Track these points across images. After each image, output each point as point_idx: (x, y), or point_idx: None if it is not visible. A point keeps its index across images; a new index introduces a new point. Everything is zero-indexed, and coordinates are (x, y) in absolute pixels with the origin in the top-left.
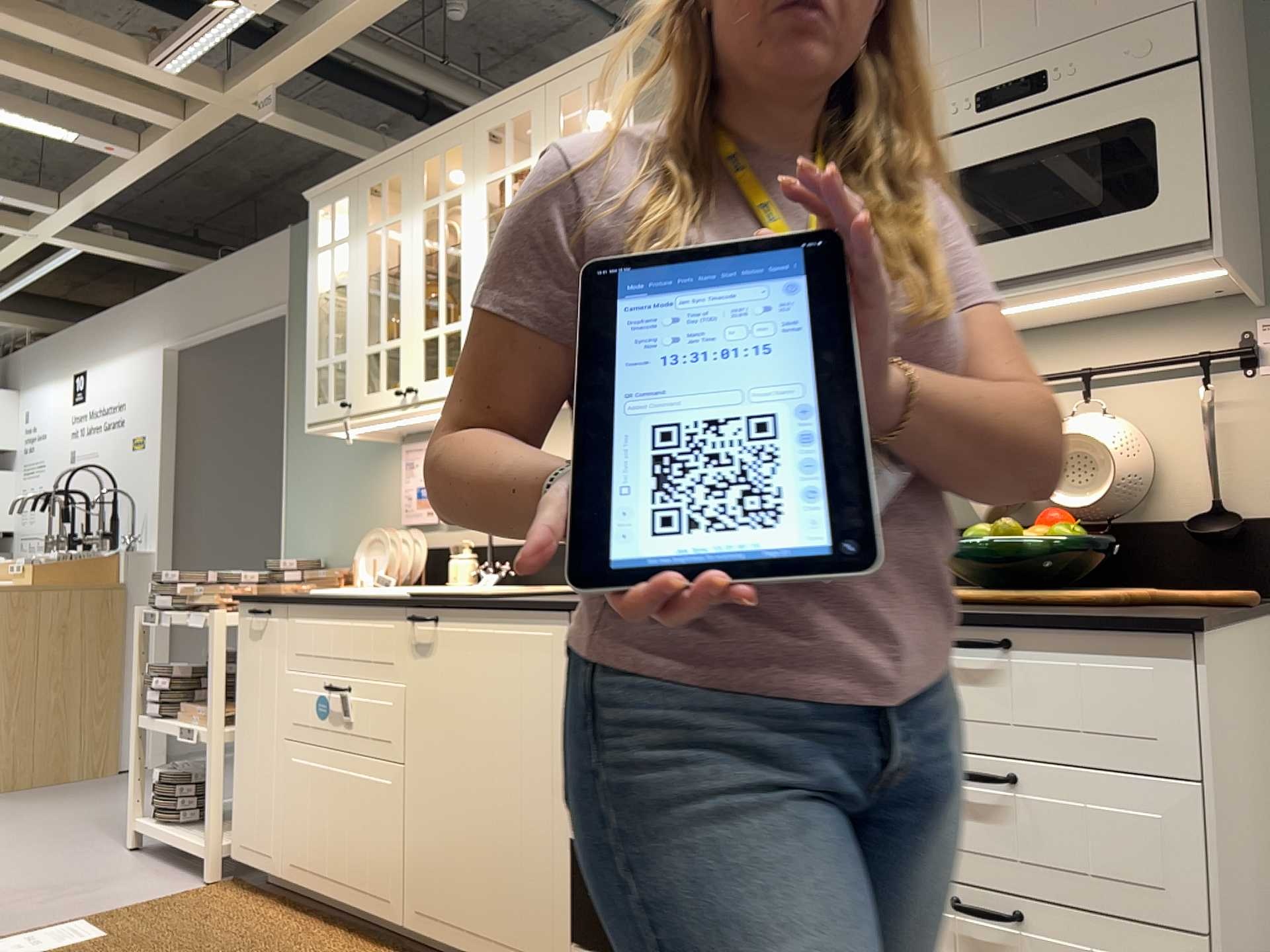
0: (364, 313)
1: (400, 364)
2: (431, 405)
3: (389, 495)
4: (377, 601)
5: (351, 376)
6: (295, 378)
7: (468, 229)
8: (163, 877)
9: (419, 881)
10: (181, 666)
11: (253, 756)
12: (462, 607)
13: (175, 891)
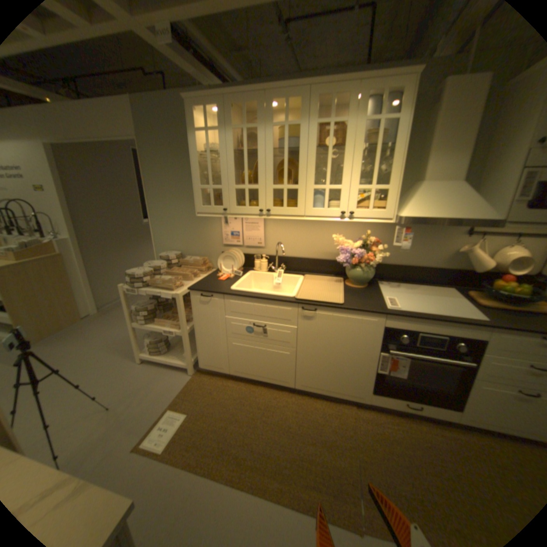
0: (232, 169)
1: (258, 197)
2: (278, 218)
3: (213, 232)
4: (283, 301)
5: (226, 197)
6: (146, 175)
7: (304, 143)
8: (168, 376)
9: (303, 378)
10: (147, 306)
11: (208, 341)
12: (332, 308)
13: (182, 383)
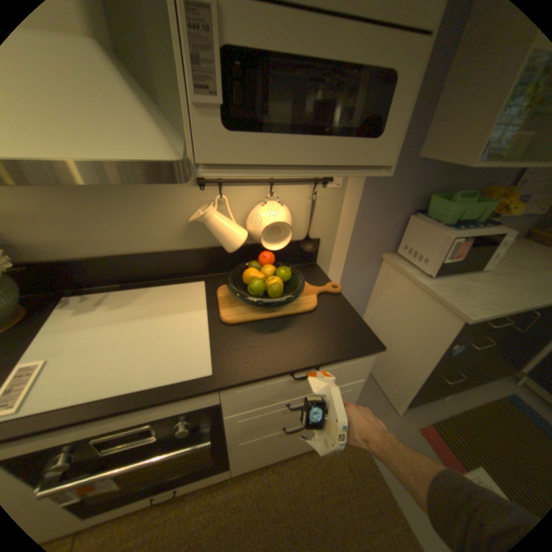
0: None
1: None
2: None
3: None
4: None
5: None
6: None
7: None
8: None
9: None
10: None
11: None
12: None
13: None
